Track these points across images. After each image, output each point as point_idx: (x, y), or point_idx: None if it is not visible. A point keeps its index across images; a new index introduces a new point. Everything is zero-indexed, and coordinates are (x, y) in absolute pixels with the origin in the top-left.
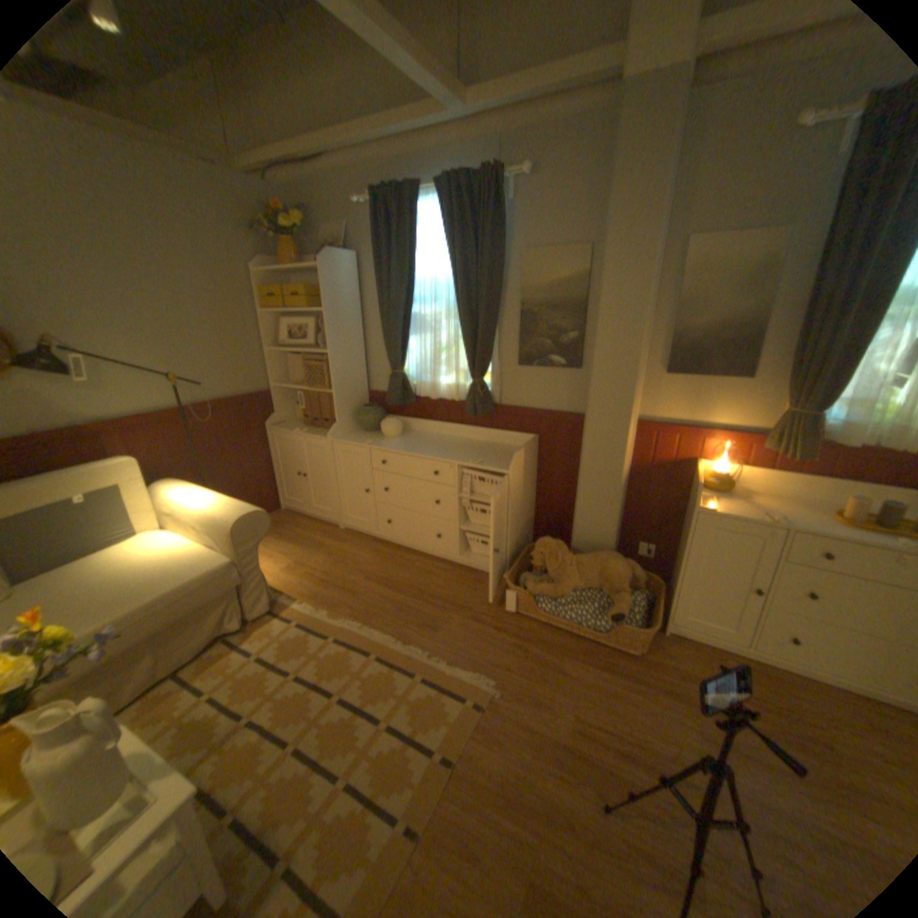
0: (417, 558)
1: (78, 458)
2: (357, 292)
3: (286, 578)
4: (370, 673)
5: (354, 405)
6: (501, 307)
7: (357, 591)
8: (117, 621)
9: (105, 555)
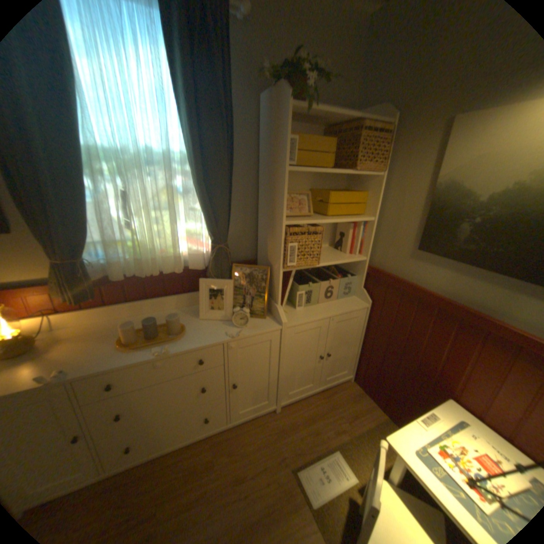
0: None
1: None
2: None
3: None
4: None
5: None
6: None
7: None
8: None
9: None
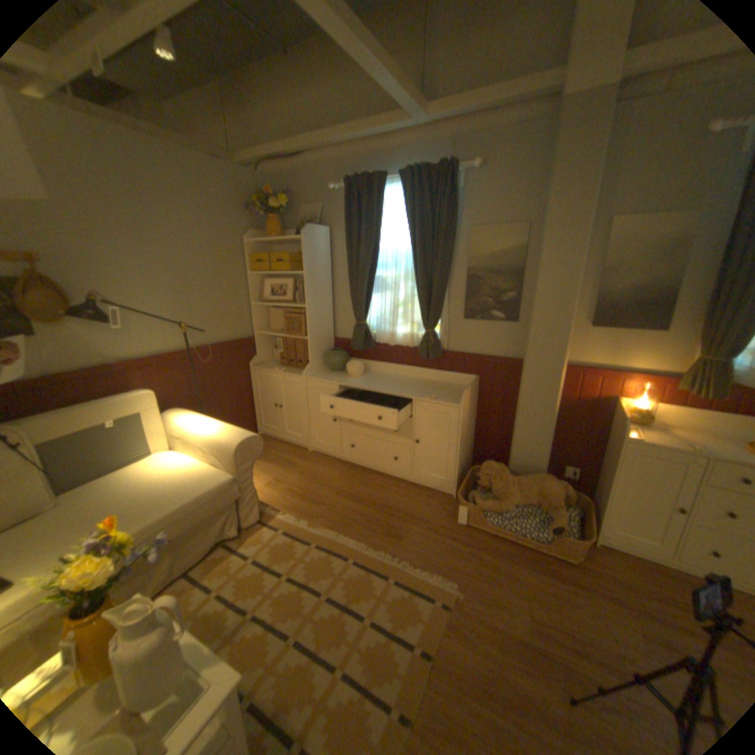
0: (376, 476)
1: (108, 390)
2: (329, 258)
3: (269, 492)
4: (350, 575)
5: (323, 349)
6: (450, 272)
7: (330, 504)
8: (148, 527)
9: (131, 471)
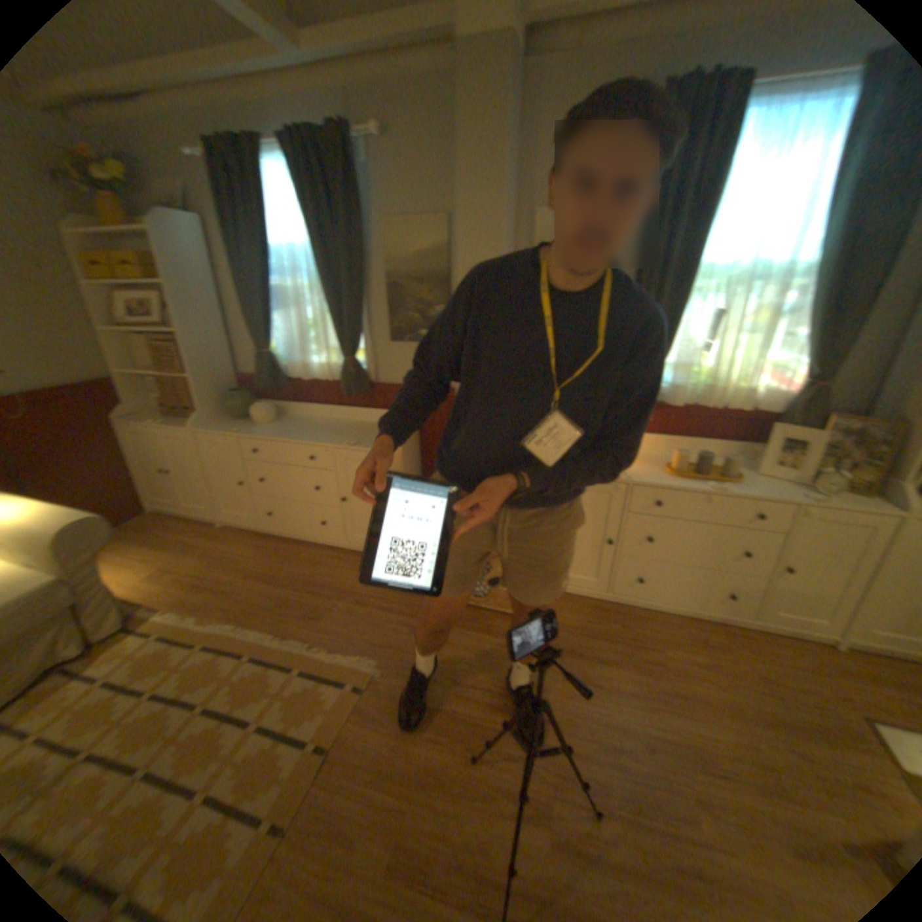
0: (302, 549)
1: None
2: (204, 261)
3: (145, 589)
4: (240, 677)
5: (217, 390)
6: (365, 280)
7: (232, 592)
8: None
9: None
